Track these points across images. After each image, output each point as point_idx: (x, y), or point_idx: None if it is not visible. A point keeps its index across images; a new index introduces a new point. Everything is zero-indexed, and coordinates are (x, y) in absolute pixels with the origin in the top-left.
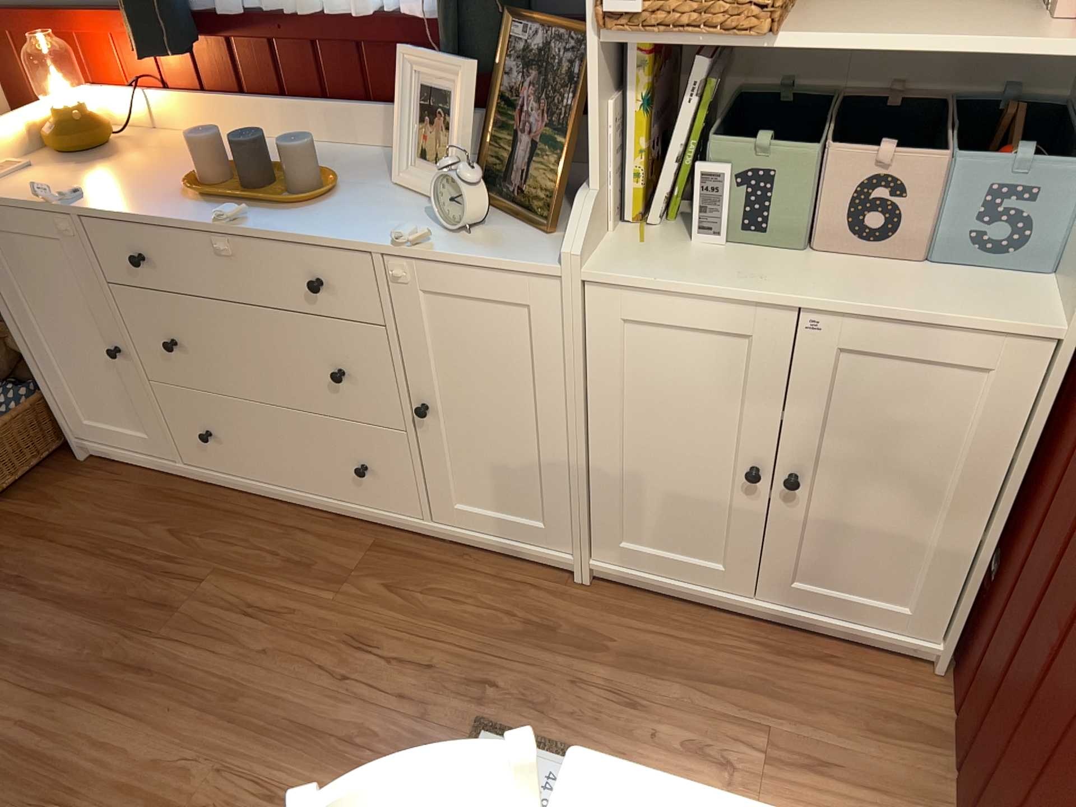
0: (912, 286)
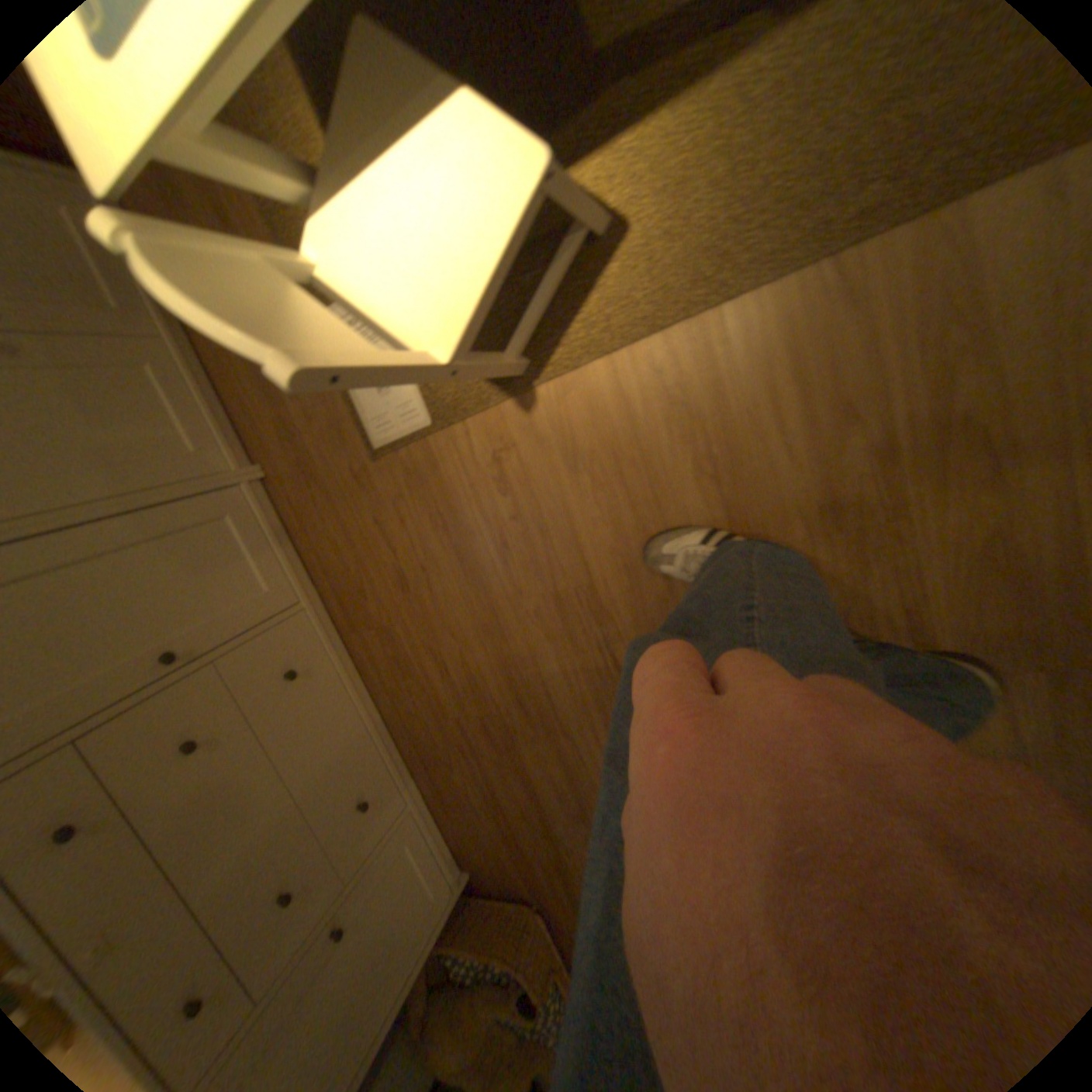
0: None
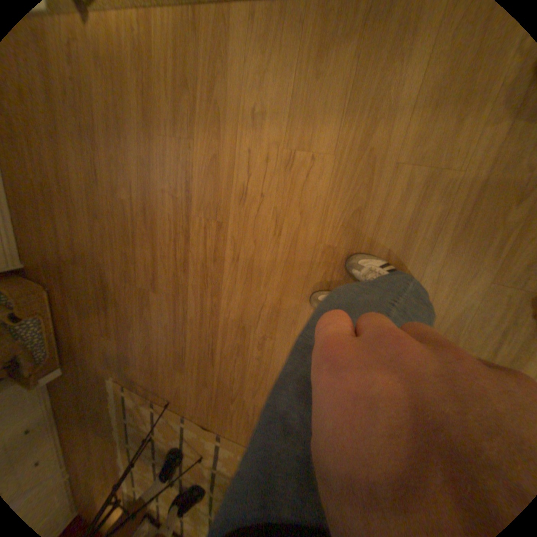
0: None
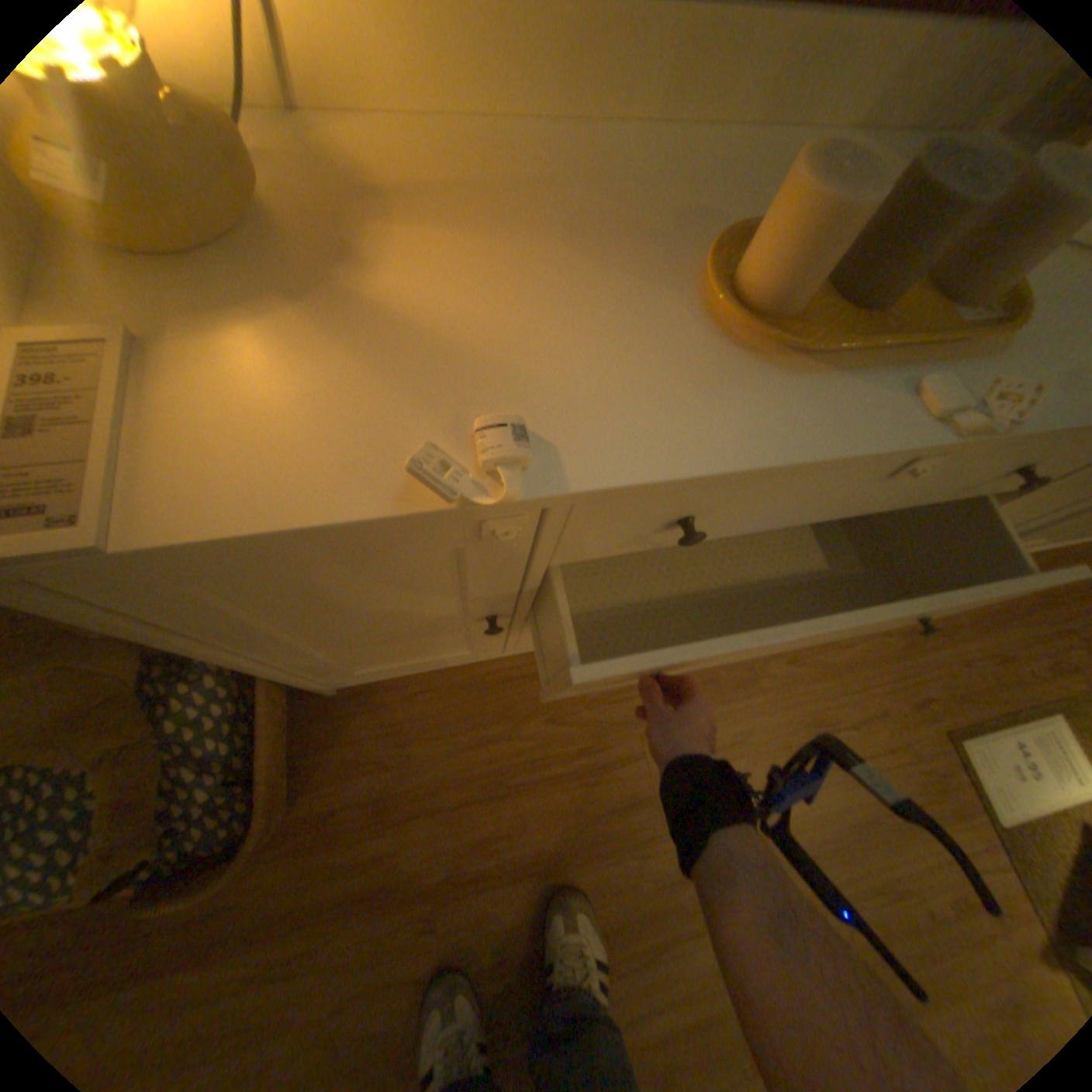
0: None
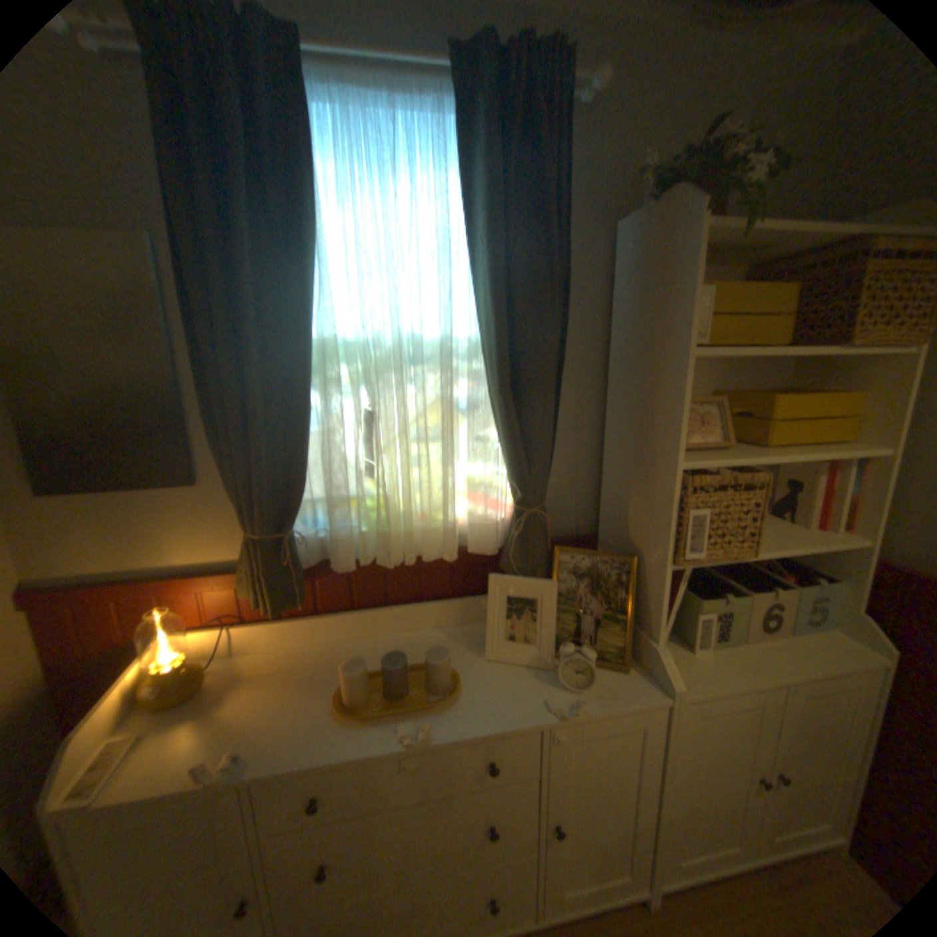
0: (810, 651)
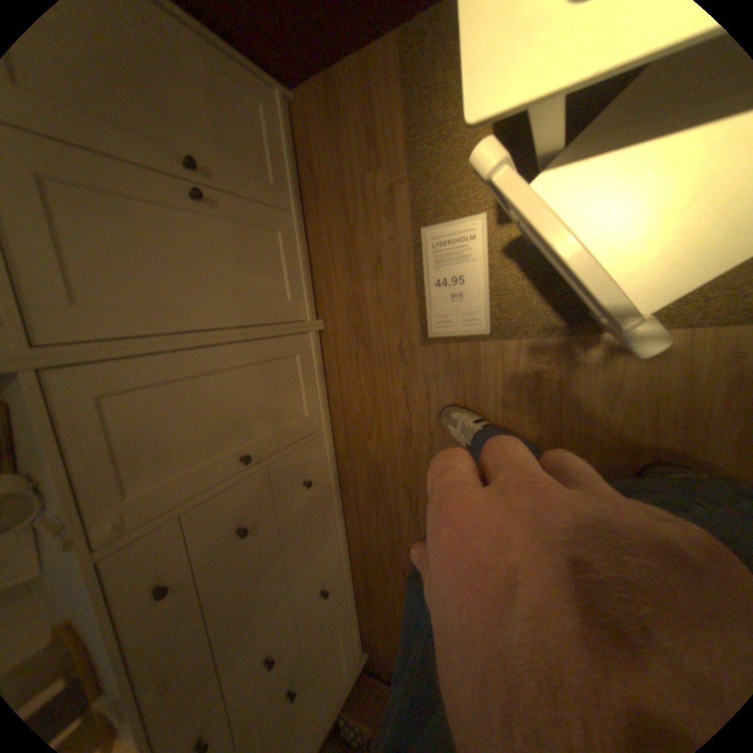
0: None
